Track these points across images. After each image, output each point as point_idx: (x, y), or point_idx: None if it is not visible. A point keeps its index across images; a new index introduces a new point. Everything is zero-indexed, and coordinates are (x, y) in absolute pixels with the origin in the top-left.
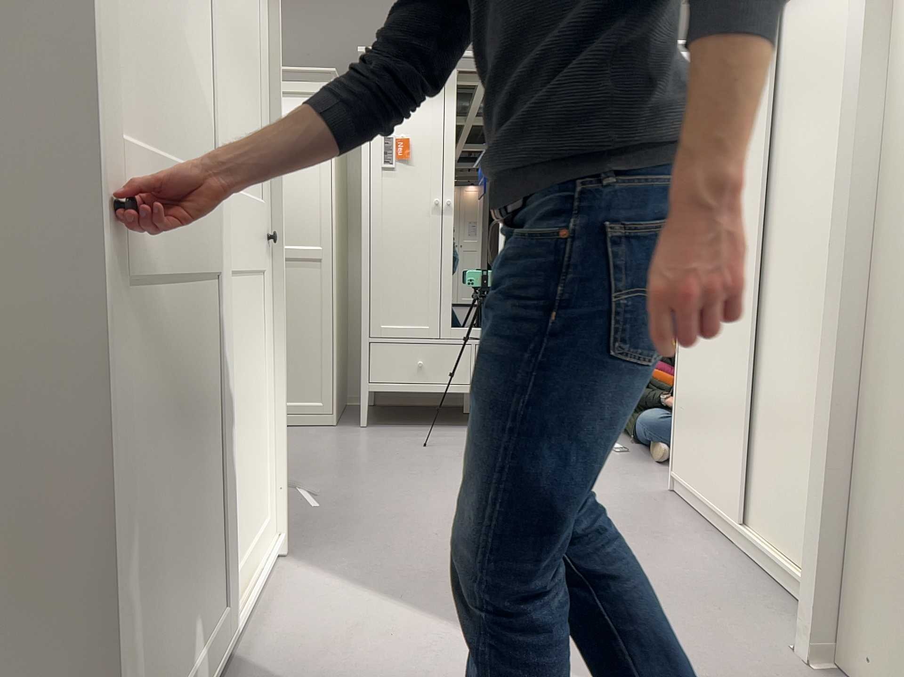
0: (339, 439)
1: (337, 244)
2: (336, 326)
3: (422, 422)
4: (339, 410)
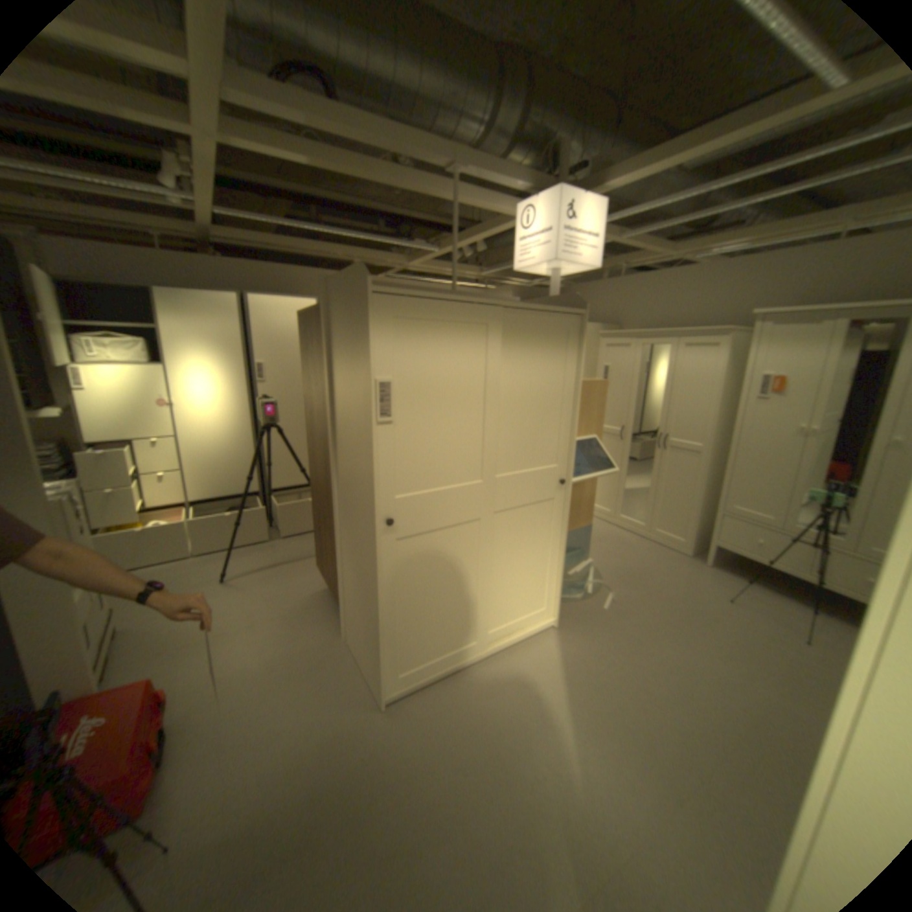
0: (682, 568)
1: (718, 443)
2: (707, 496)
3: (763, 581)
4: (703, 547)
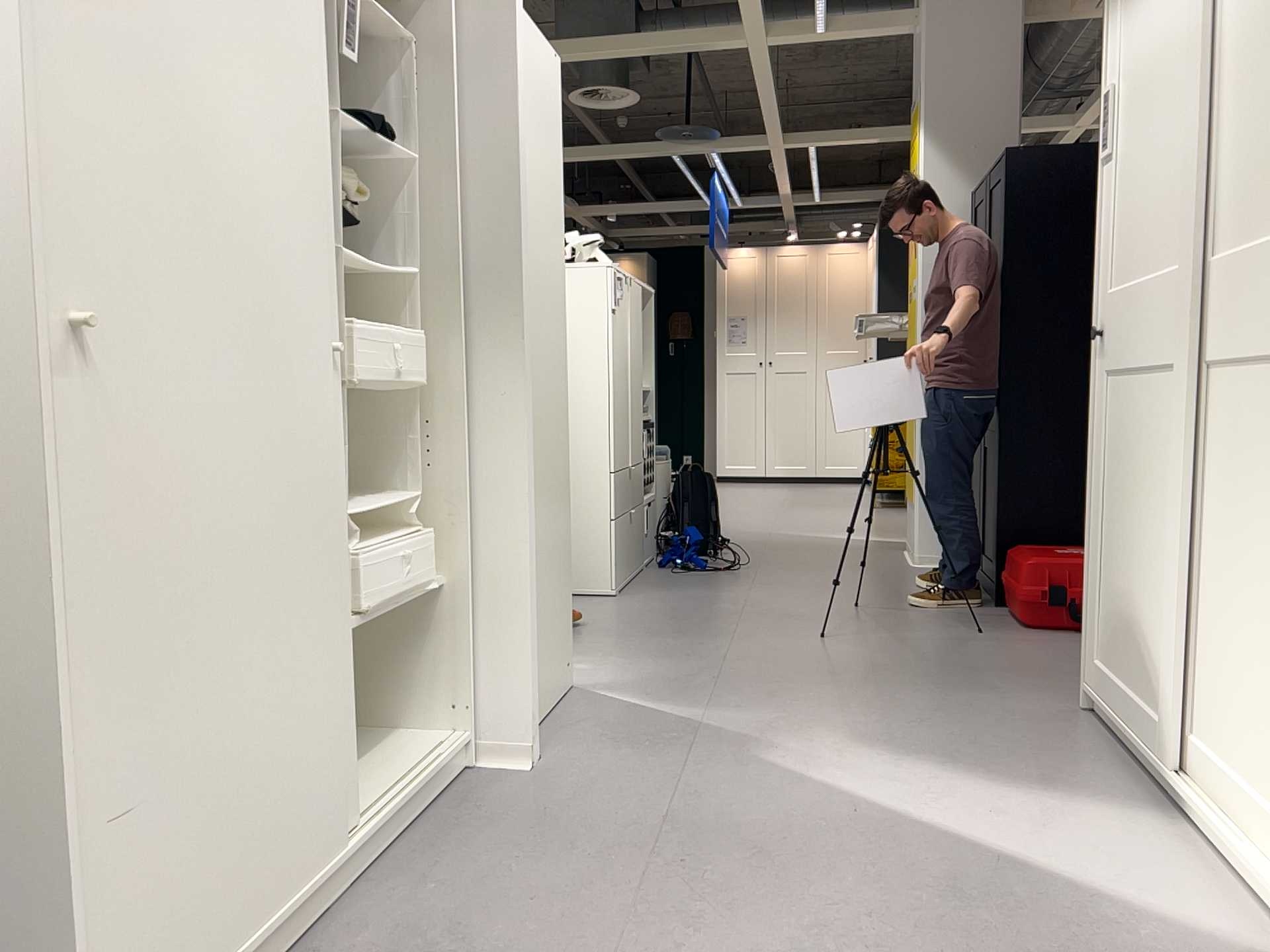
0: None
1: None
2: None
3: None
4: None
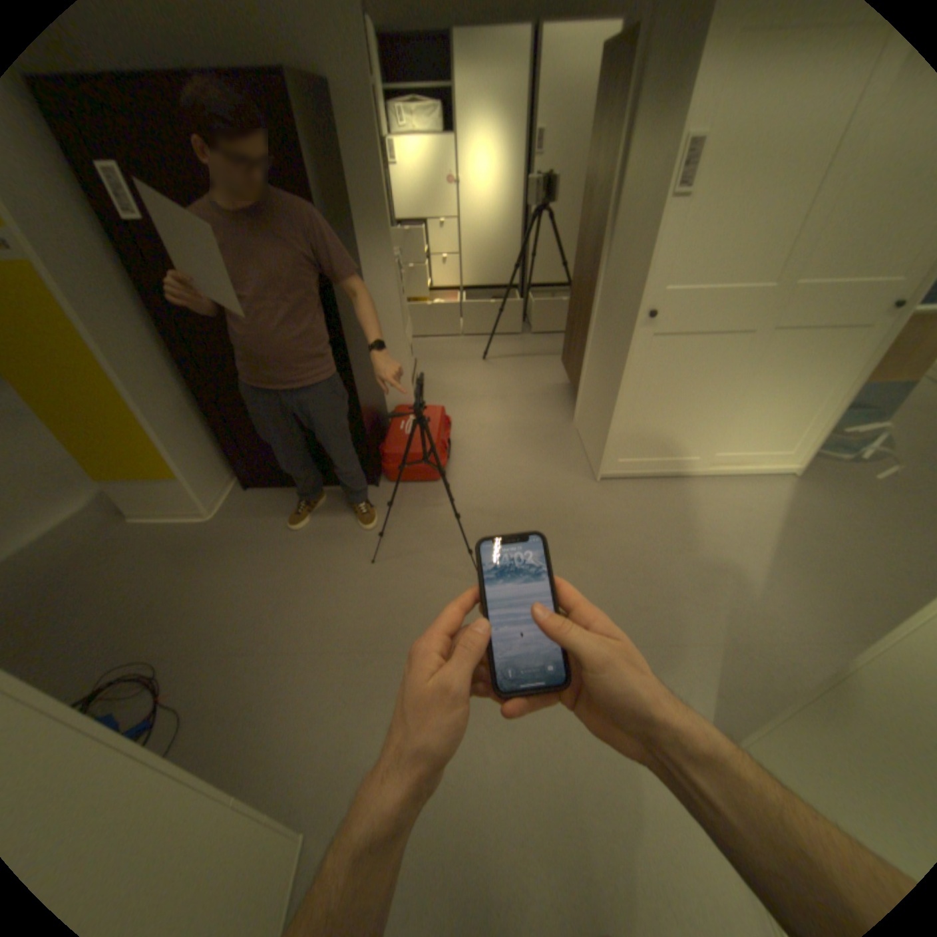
0: None
1: None
2: None
3: None
4: None
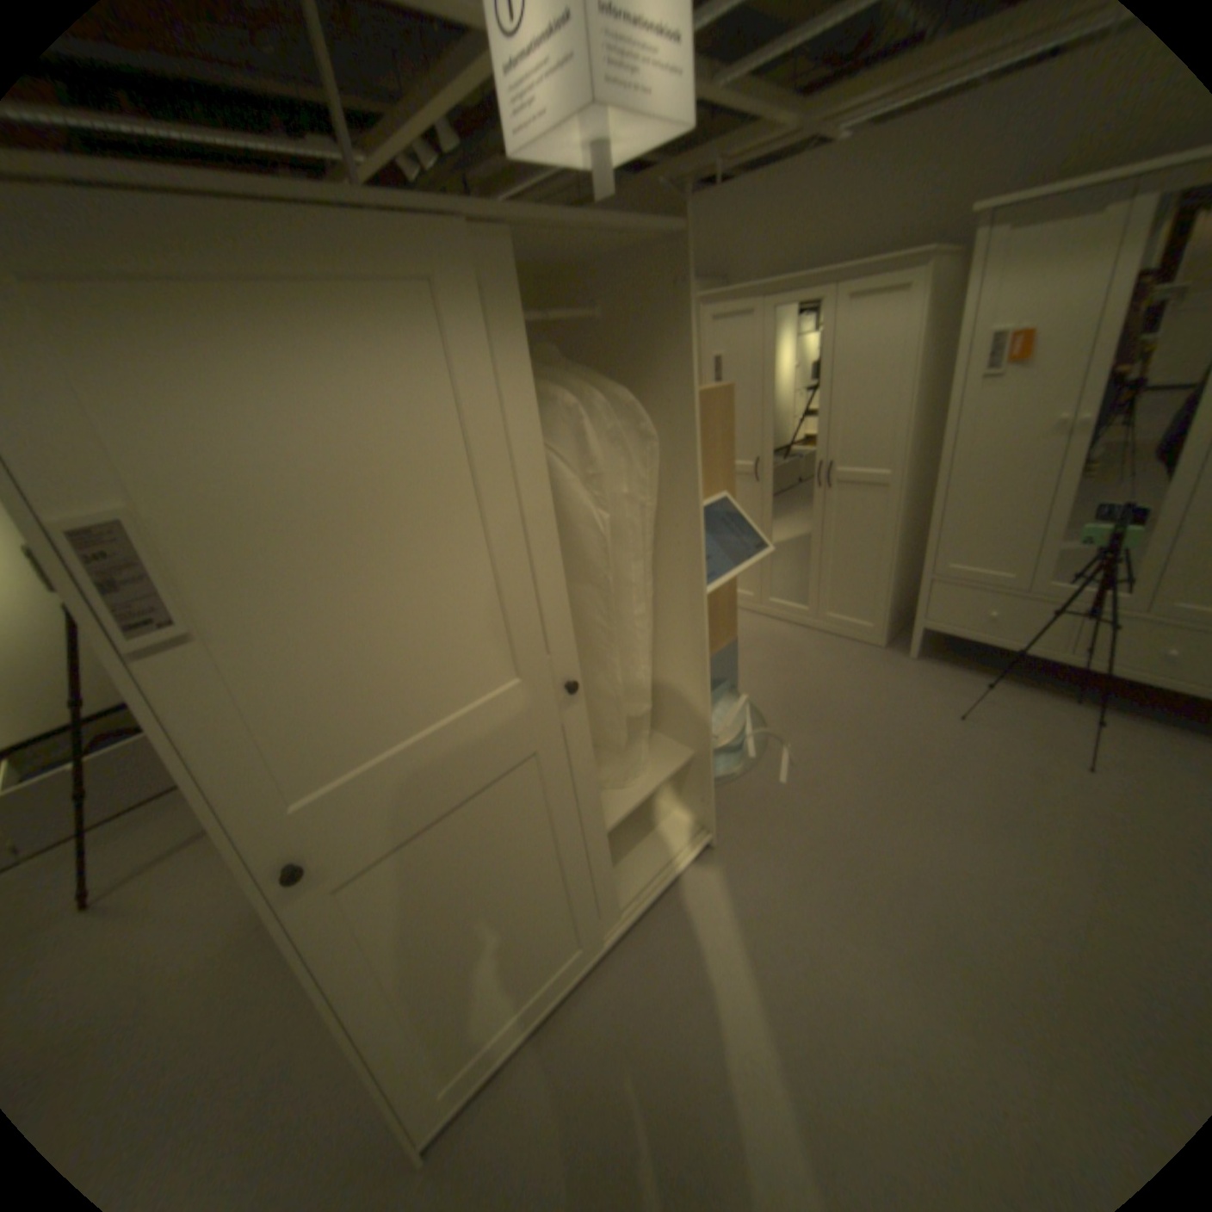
0: (875, 671)
1: (913, 465)
2: (899, 553)
3: (992, 667)
4: (896, 628)
